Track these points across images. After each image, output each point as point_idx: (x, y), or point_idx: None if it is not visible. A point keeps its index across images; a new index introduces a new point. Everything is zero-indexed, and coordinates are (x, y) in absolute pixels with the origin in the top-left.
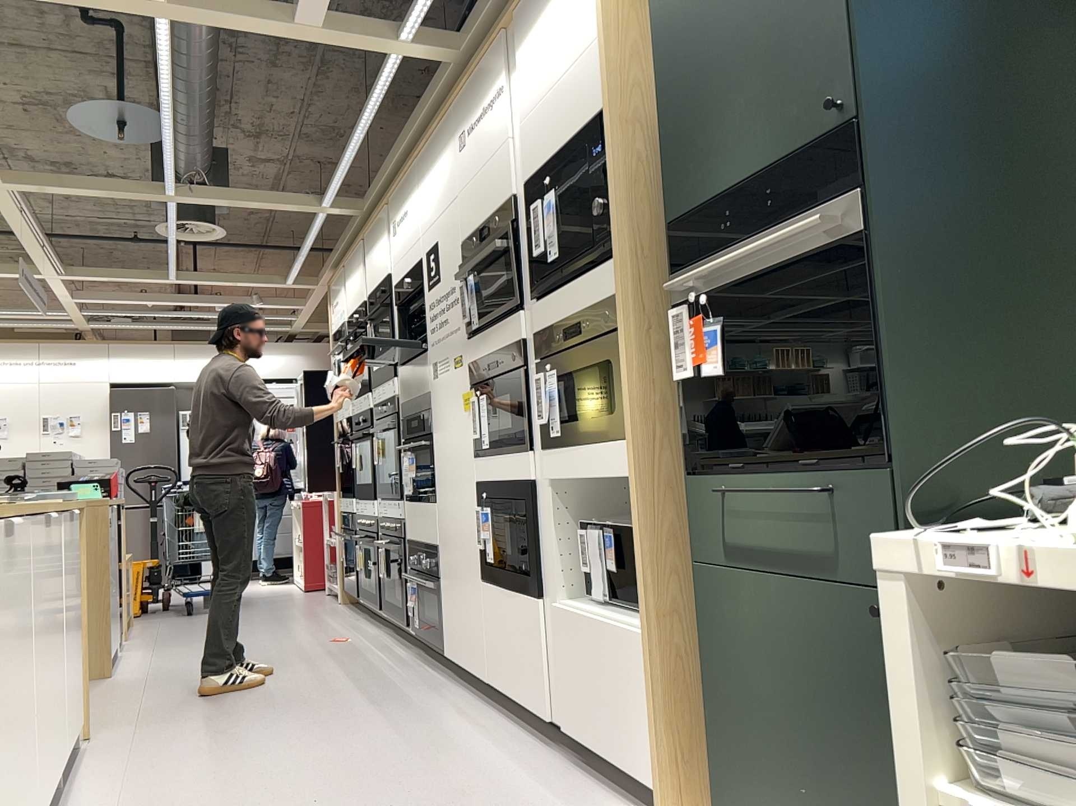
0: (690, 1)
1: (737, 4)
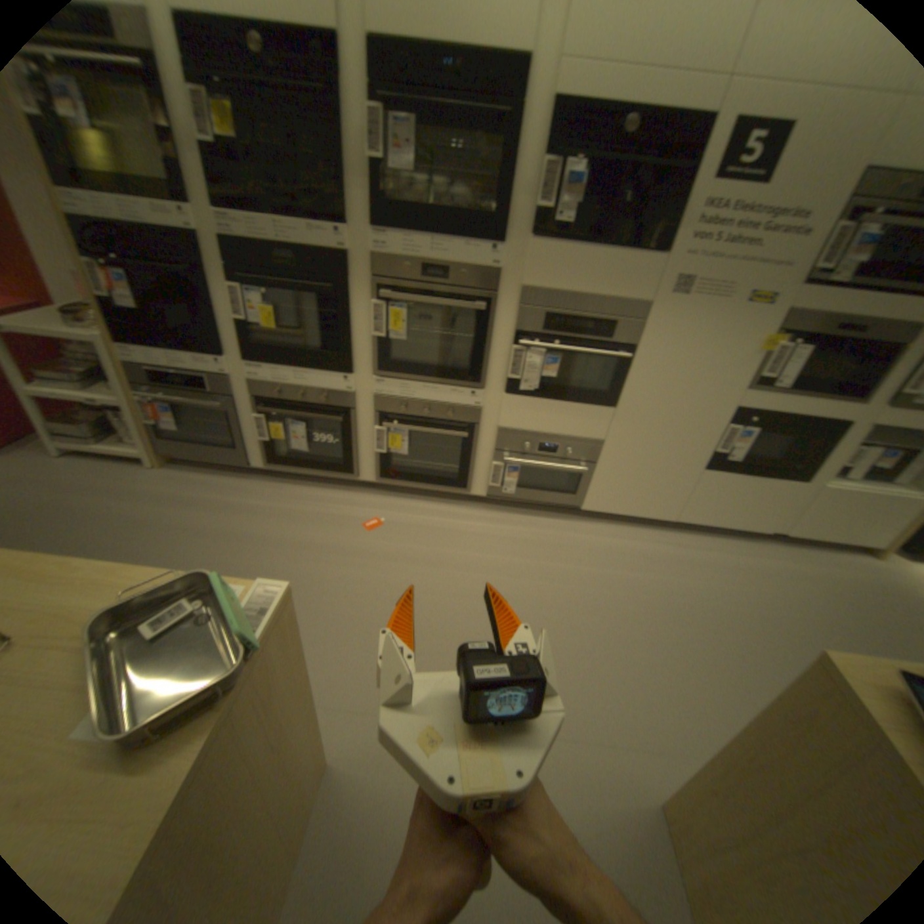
0: None
1: None
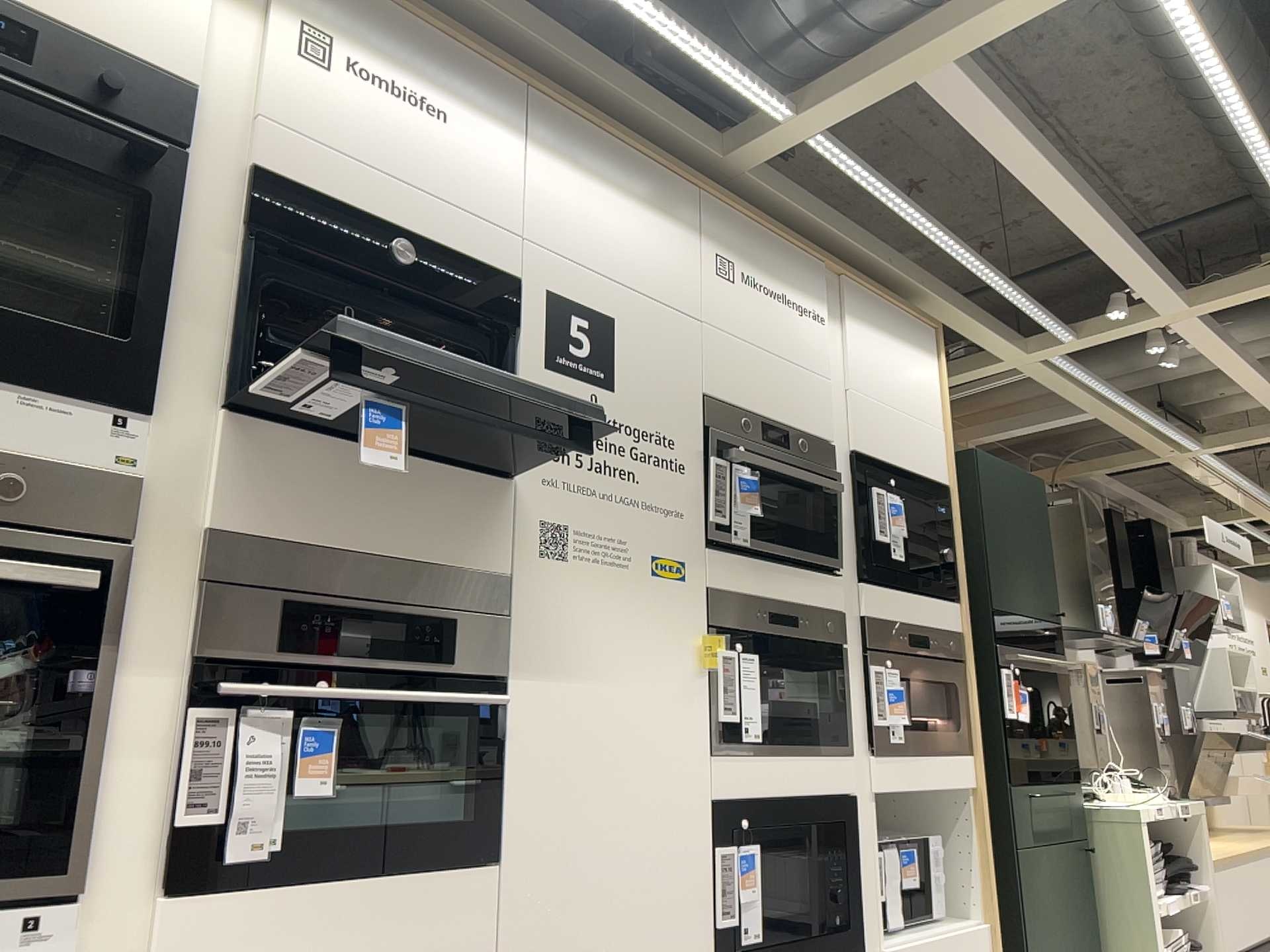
0: (996, 488)
1: (1017, 520)
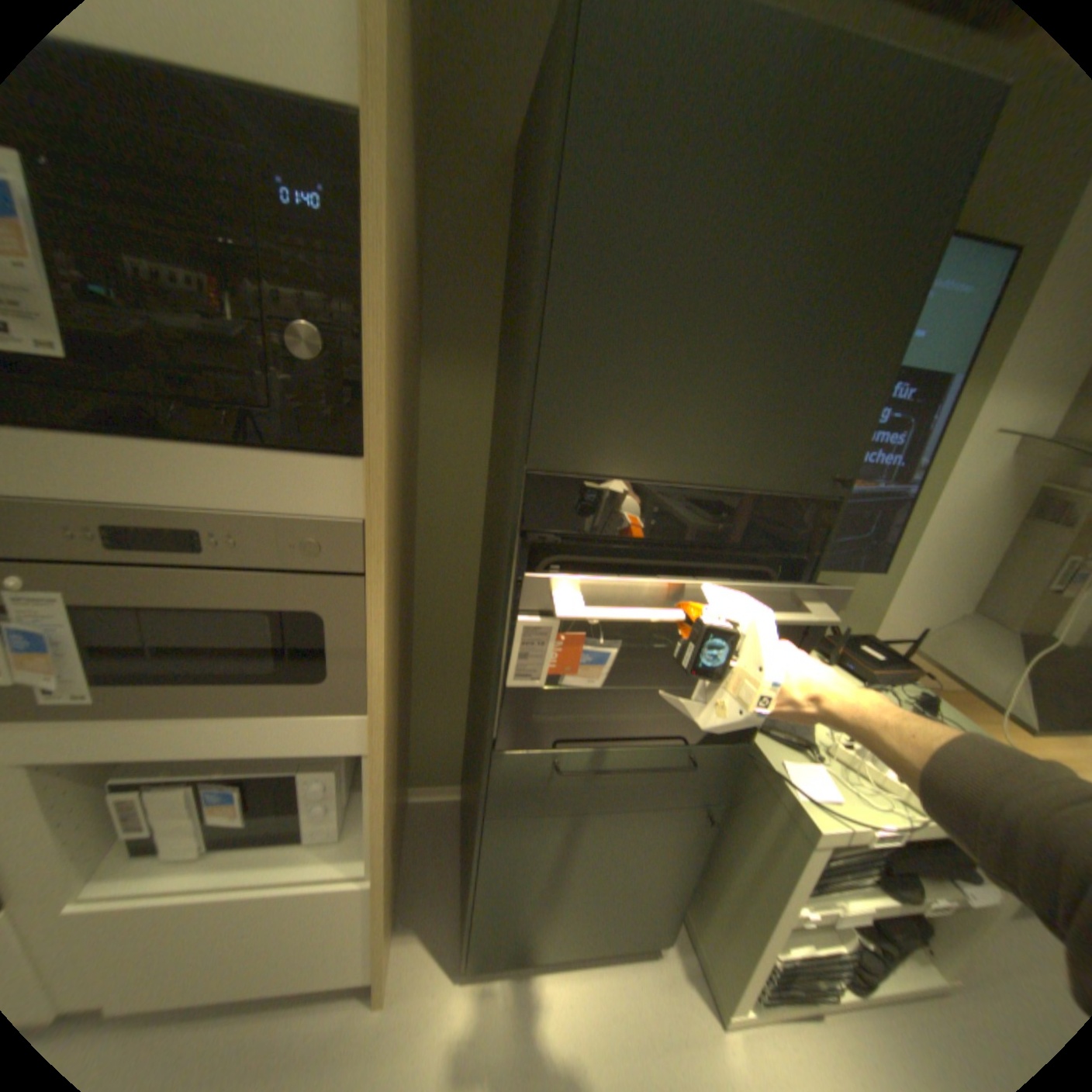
0: (679, 119)
1: (765, 234)
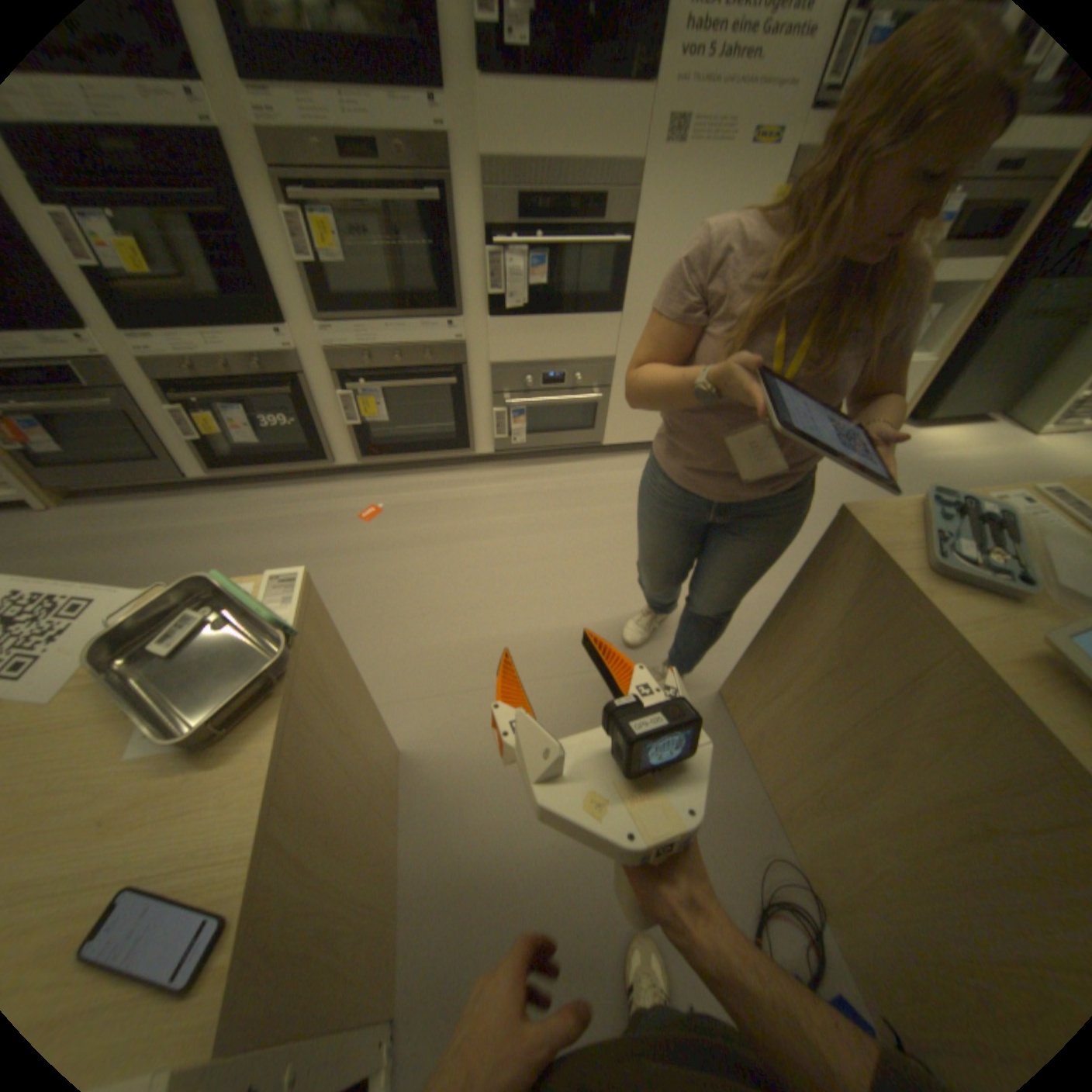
0: None
1: None
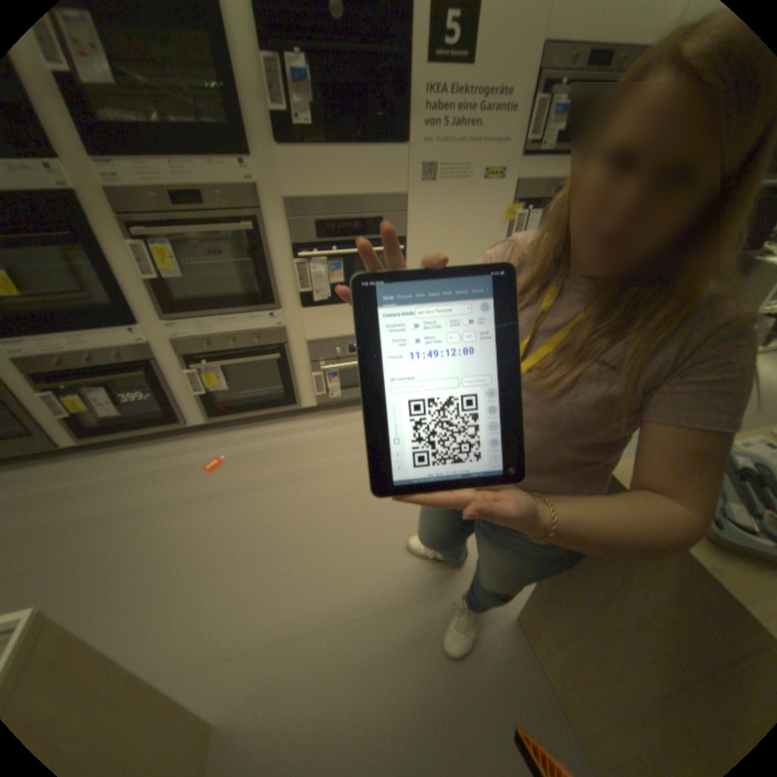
0: None
1: None
